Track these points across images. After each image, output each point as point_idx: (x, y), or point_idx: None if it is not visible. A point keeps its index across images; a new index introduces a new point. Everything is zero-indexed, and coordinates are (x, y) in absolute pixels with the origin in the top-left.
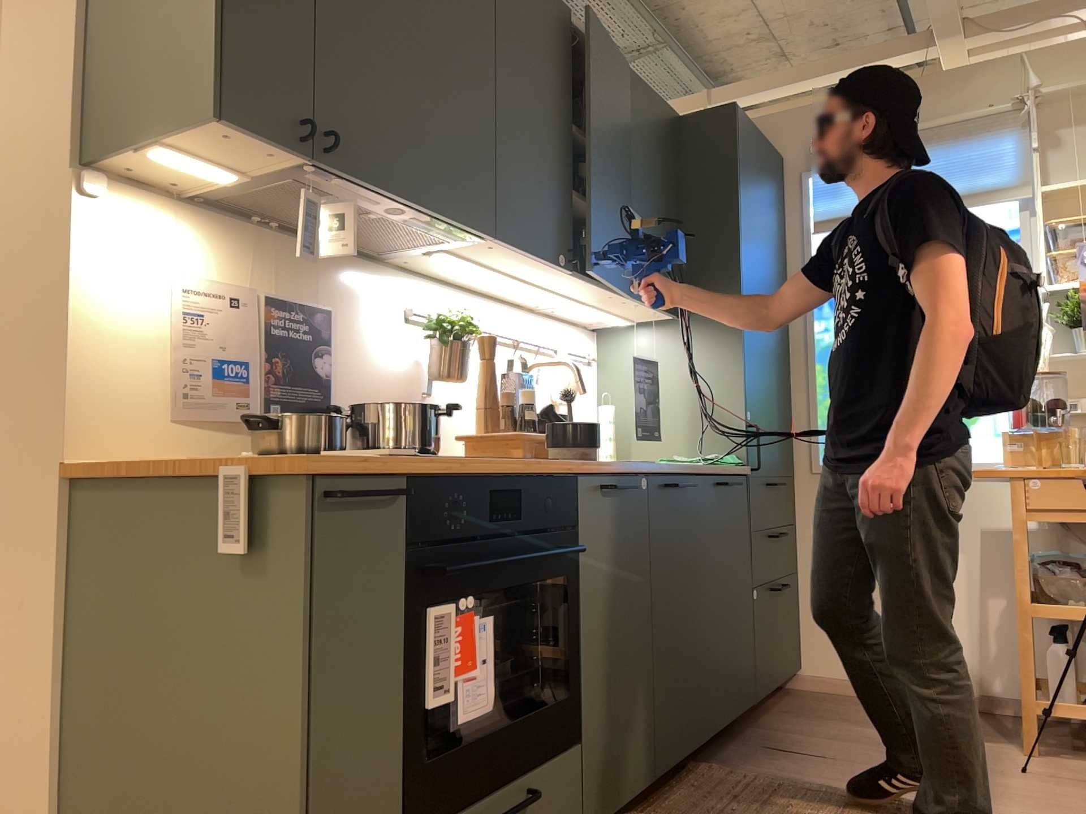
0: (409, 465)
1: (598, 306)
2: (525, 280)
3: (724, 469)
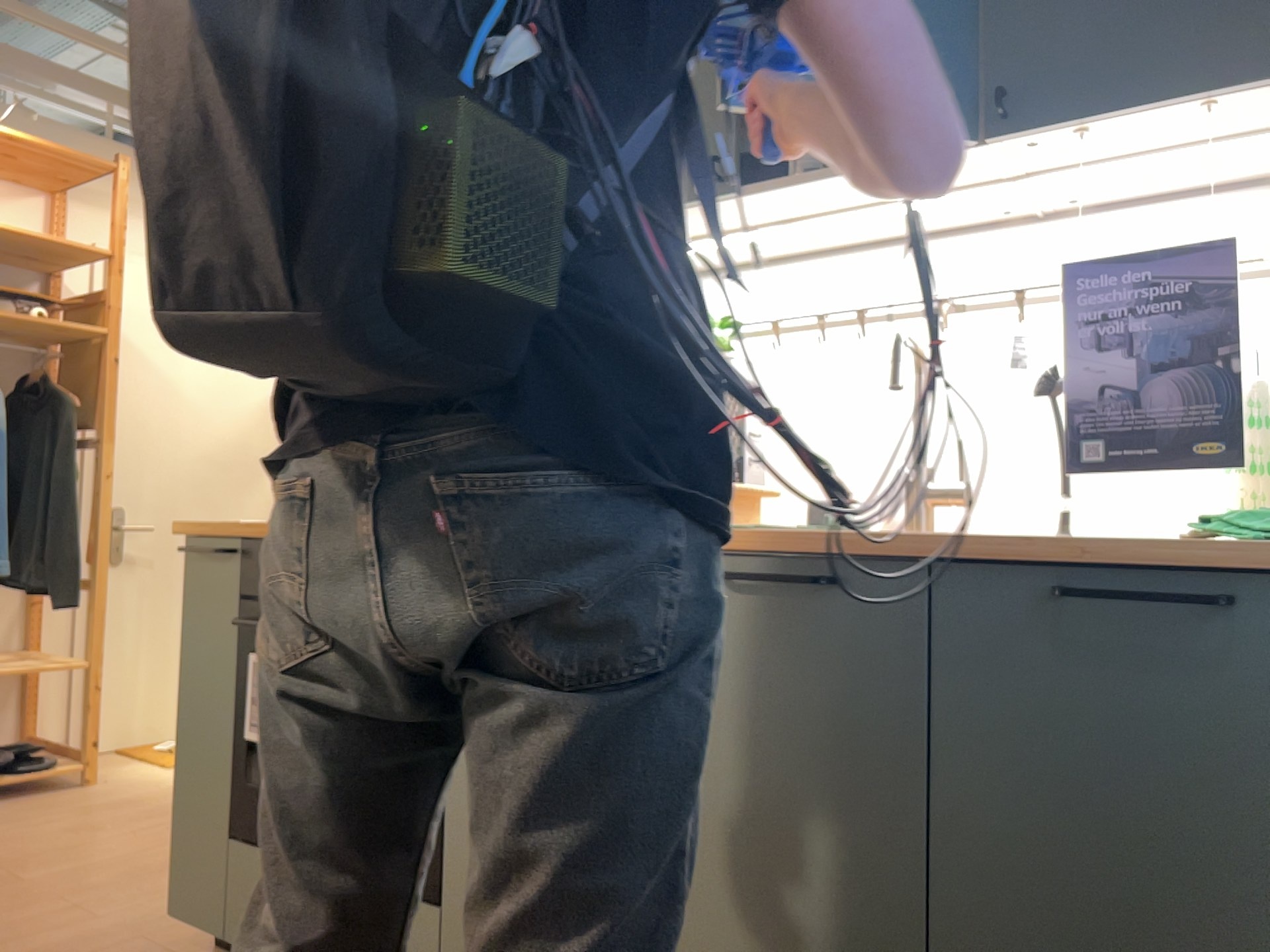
0: (233, 529)
1: (1057, 171)
2: (785, 223)
3: (1168, 551)
